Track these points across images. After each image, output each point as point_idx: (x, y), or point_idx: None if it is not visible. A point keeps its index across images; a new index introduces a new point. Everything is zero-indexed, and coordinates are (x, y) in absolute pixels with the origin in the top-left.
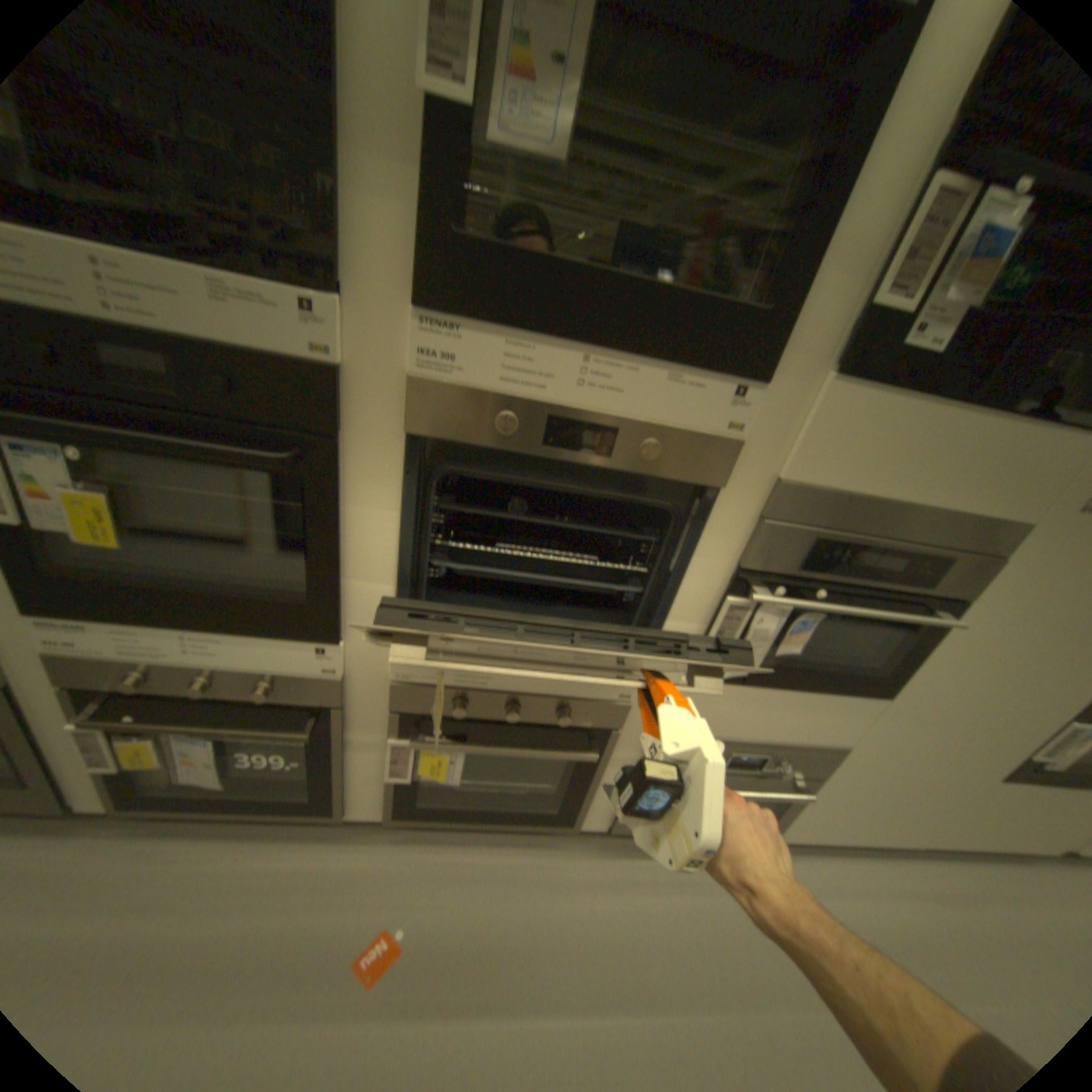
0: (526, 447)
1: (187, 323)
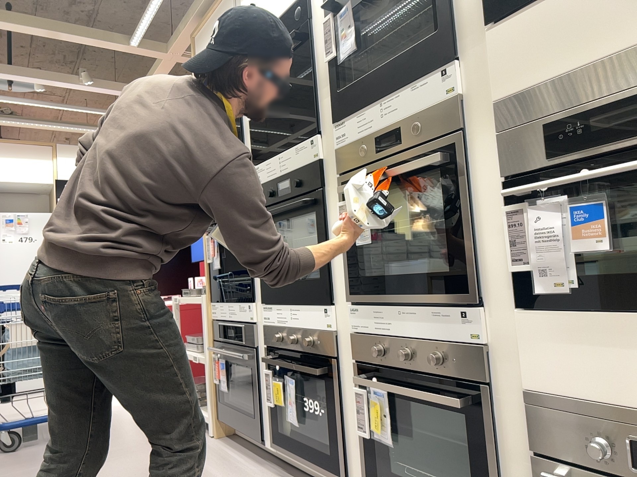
0: (372, 158)
1: (291, 166)
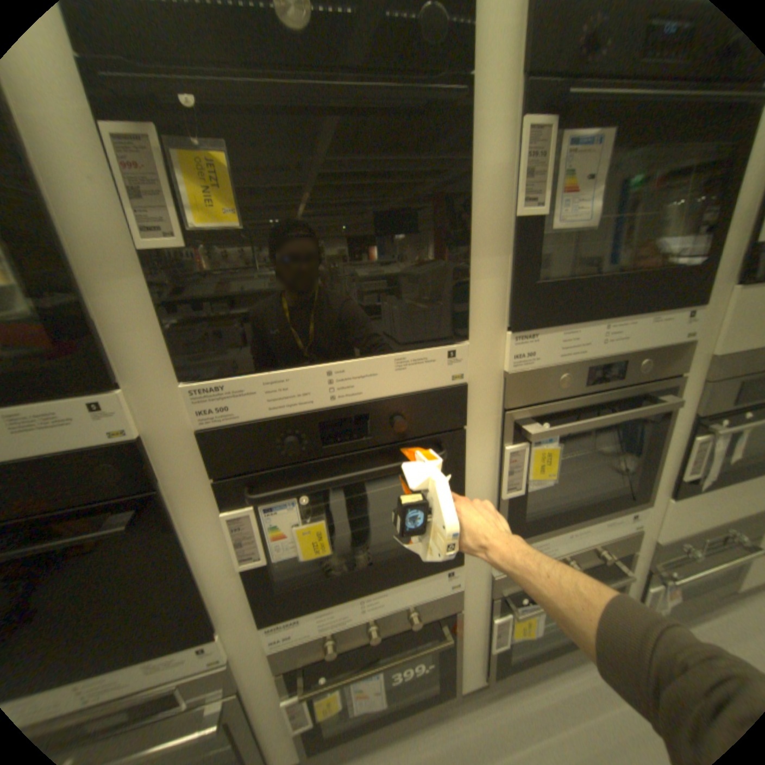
0: (575, 391)
1: (380, 391)
